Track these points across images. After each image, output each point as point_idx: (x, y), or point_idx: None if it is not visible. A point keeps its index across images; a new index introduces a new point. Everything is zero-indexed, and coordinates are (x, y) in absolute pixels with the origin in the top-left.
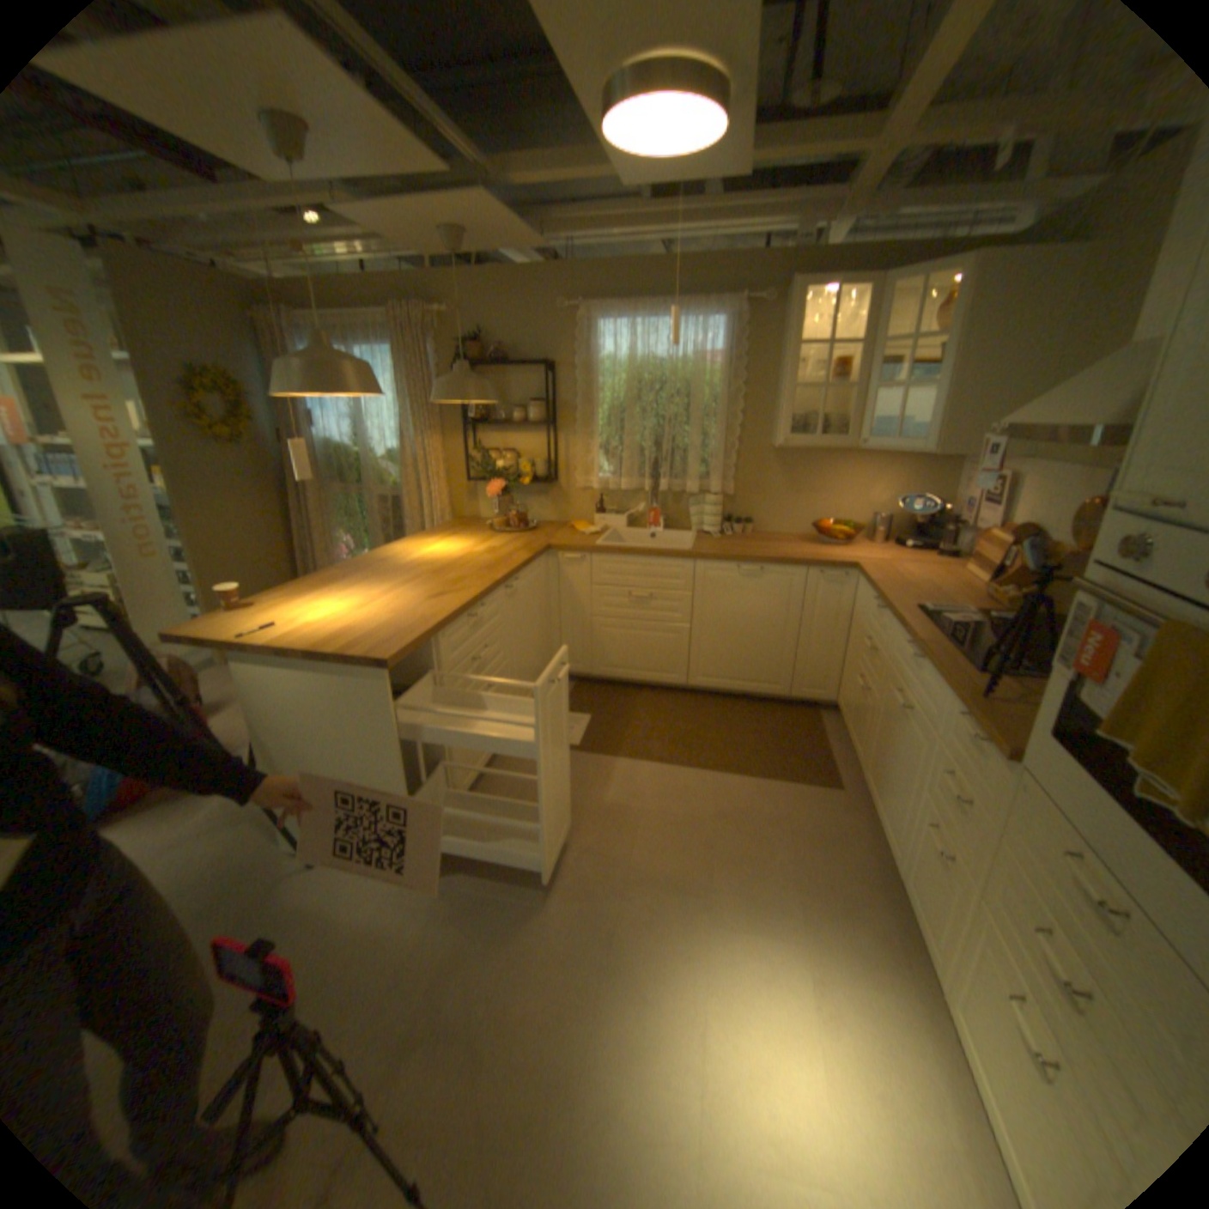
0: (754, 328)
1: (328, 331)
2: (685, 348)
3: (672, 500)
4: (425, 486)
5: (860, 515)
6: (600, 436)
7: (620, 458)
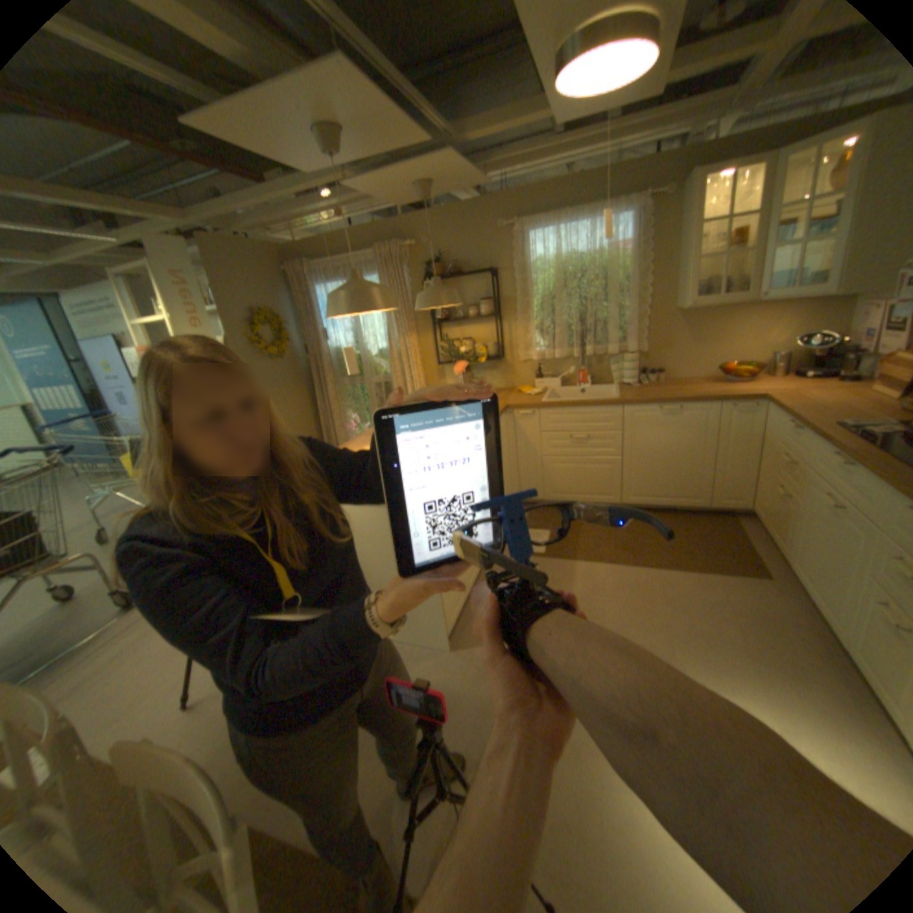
0: (657, 216)
1: (334, 271)
2: (600, 241)
3: (596, 361)
4: (407, 372)
5: (760, 355)
6: (535, 319)
7: (552, 334)
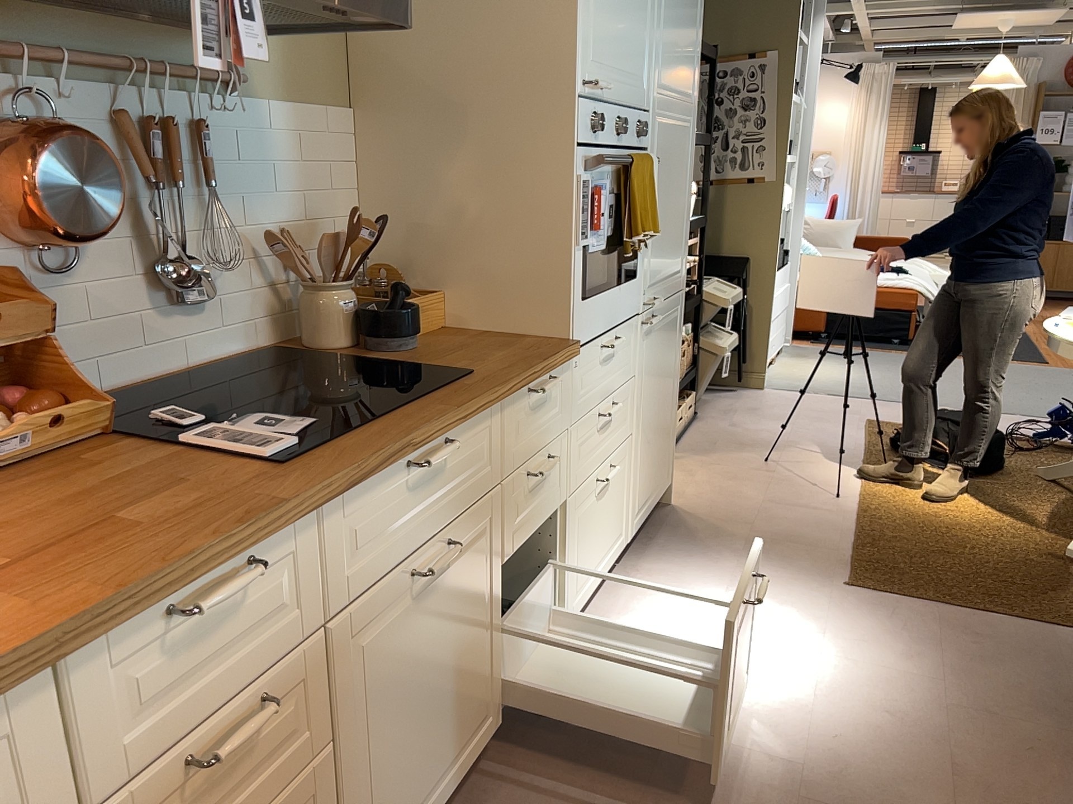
0: None
1: None
2: None
3: None
4: None
5: None
6: None
7: None
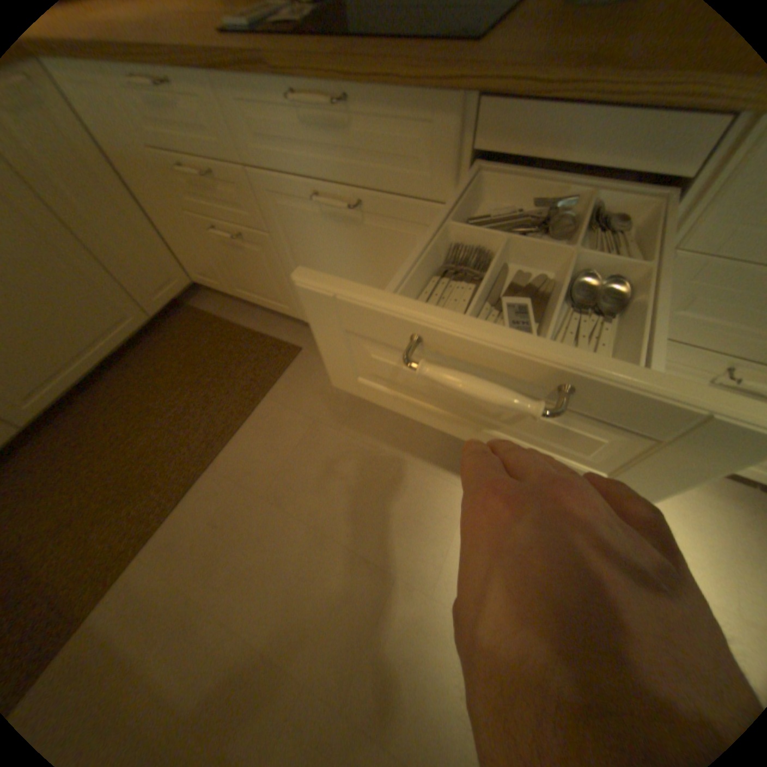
0: None
1: None
2: None
3: None
4: None
5: None
6: None
7: None
